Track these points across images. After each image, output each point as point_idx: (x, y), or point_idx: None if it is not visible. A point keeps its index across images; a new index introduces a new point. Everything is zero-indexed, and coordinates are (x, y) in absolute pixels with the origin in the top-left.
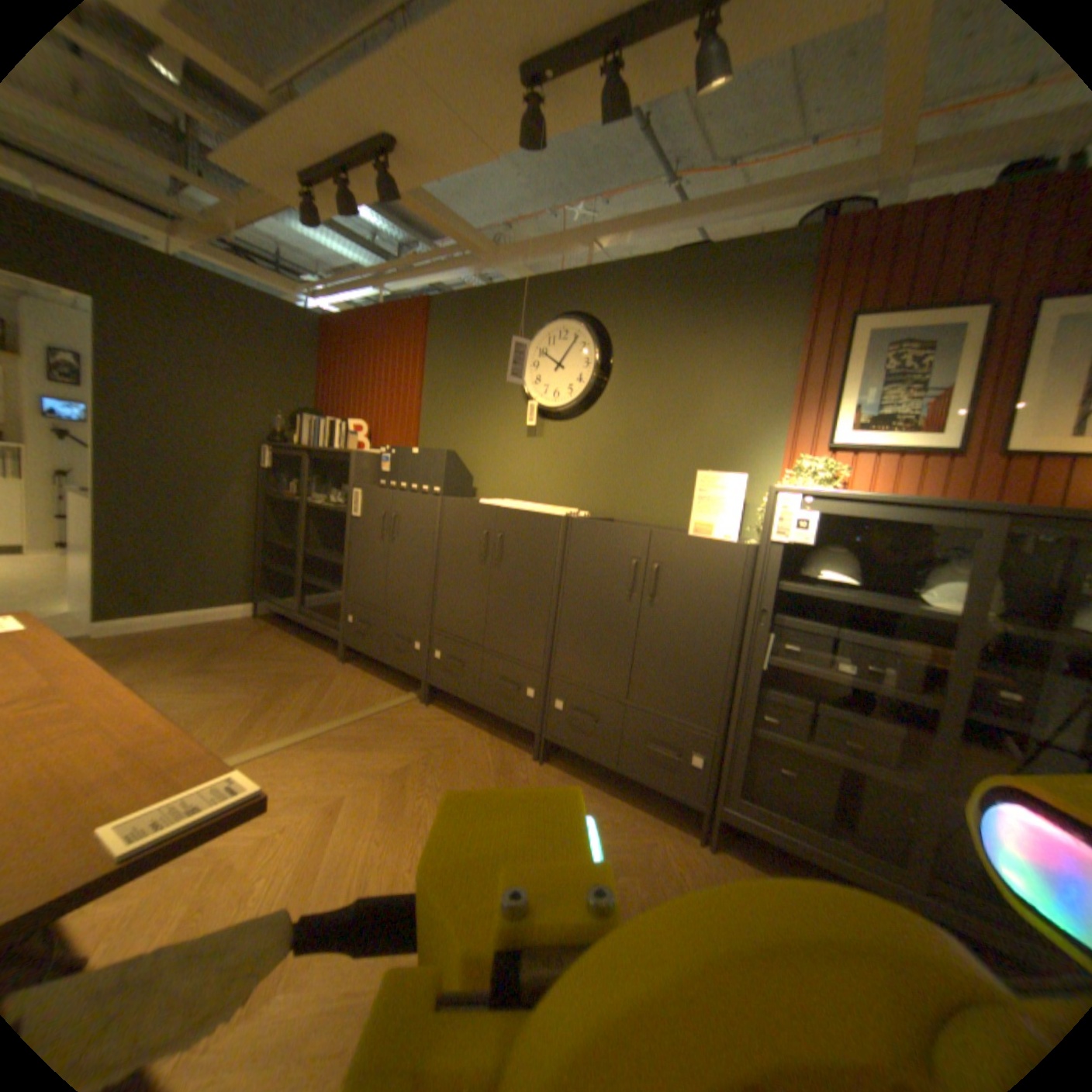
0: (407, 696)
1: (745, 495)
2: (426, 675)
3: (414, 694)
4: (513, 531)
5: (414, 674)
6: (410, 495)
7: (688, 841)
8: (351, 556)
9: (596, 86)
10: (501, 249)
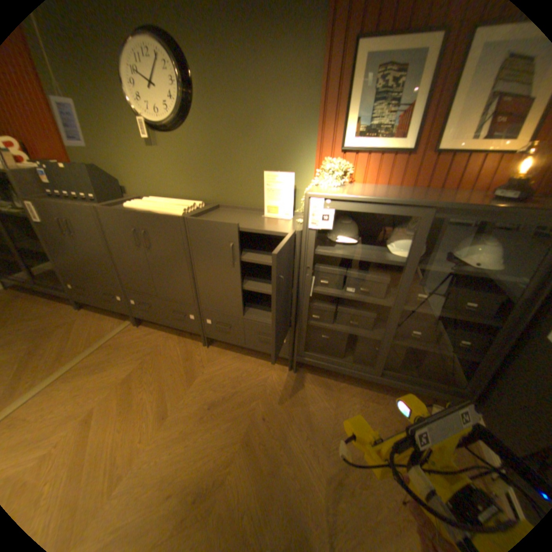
0: (124, 325)
1: (293, 188)
2: (130, 313)
3: (129, 322)
4: (151, 229)
5: (124, 313)
6: (70, 206)
7: (282, 370)
8: (49, 249)
9: None
10: None
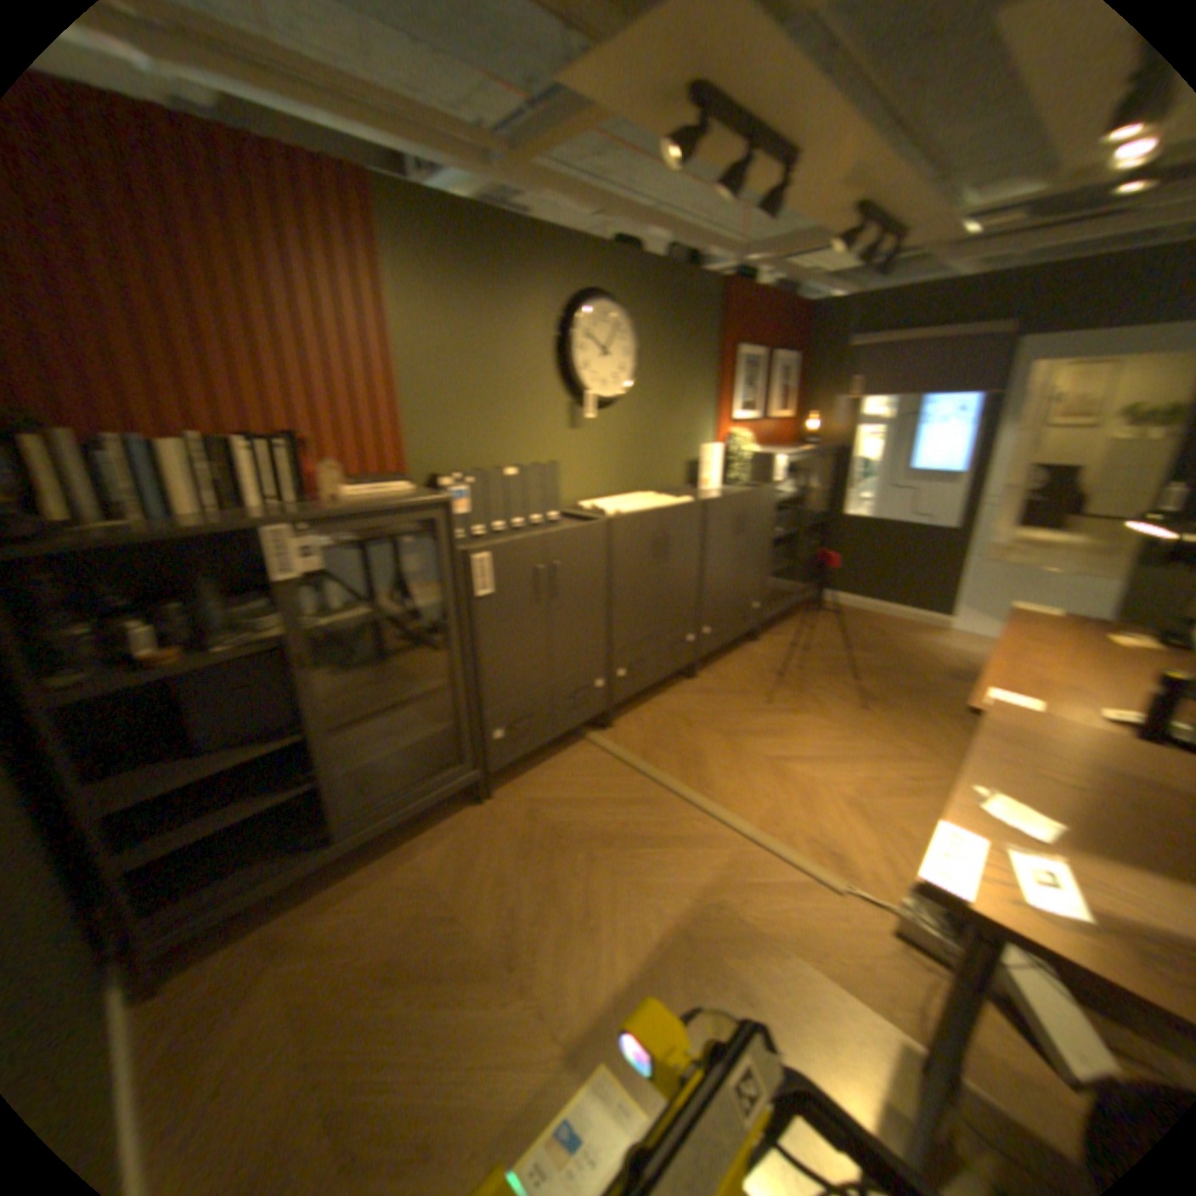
0: (597, 738)
1: (718, 458)
2: (607, 703)
3: (592, 734)
4: (672, 527)
5: (595, 714)
6: (568, 533)
7: (751, 646)
8: (478, 658)
9: (843, 221)
10: (508, 162)
